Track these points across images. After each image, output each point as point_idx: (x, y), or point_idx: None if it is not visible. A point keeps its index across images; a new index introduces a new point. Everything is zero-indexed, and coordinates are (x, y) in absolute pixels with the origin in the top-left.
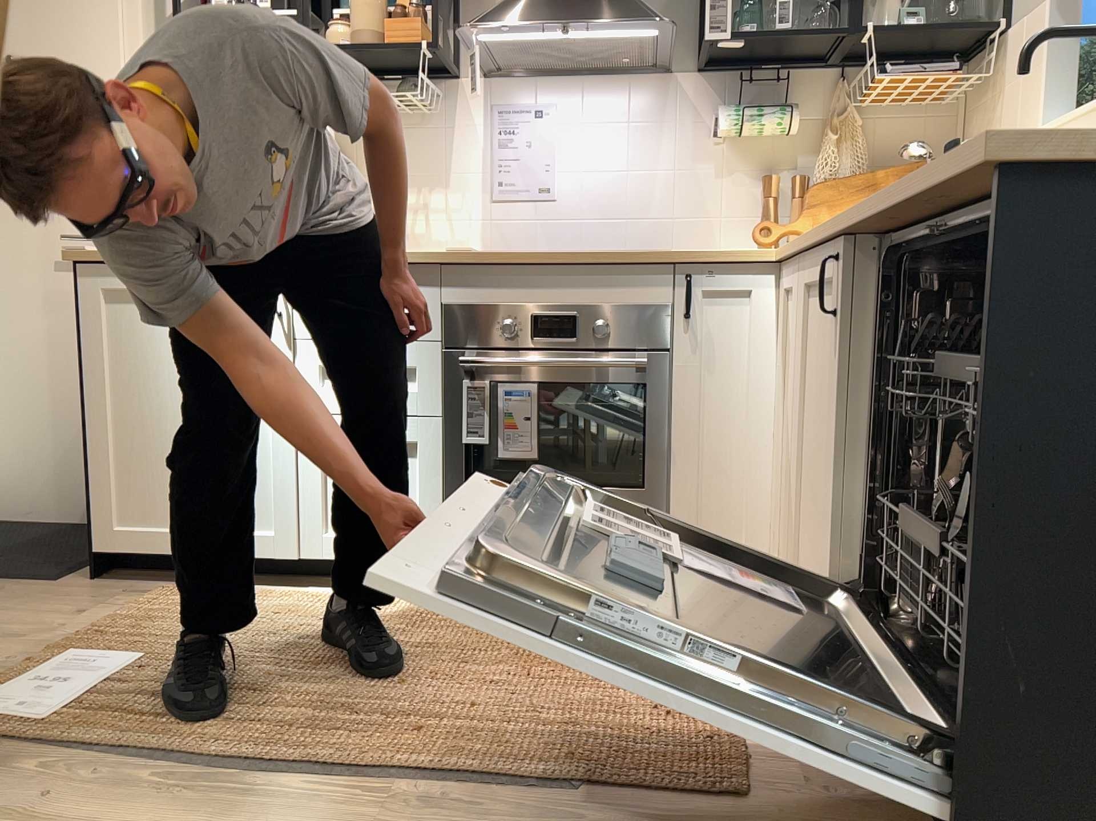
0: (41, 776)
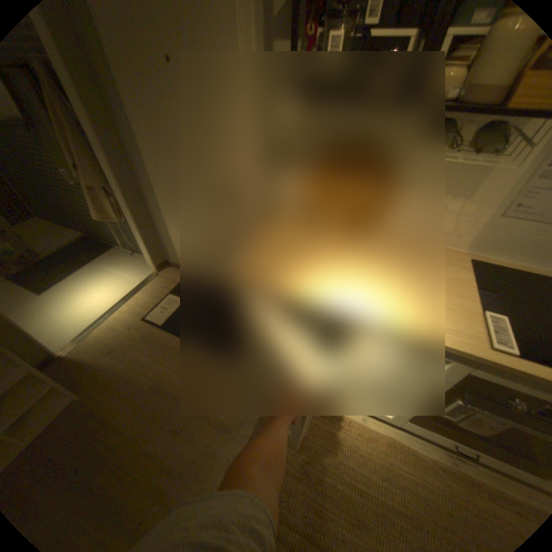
0: None
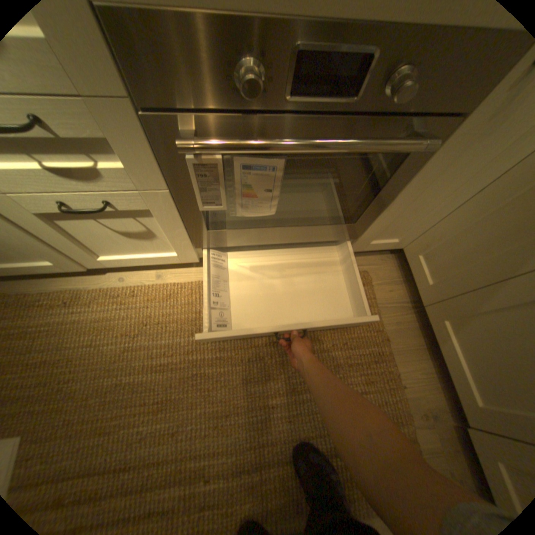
0: None
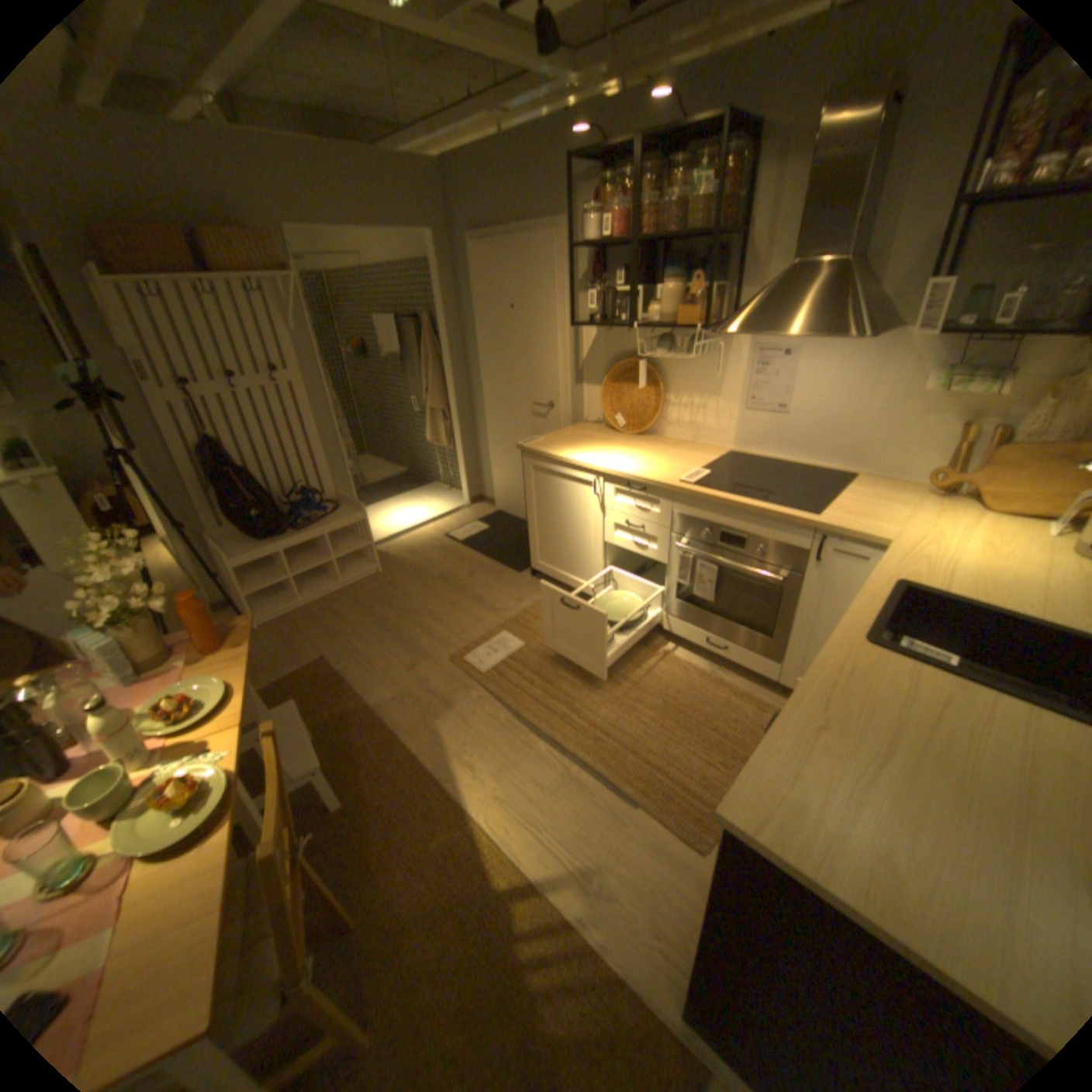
0: (477, 696)
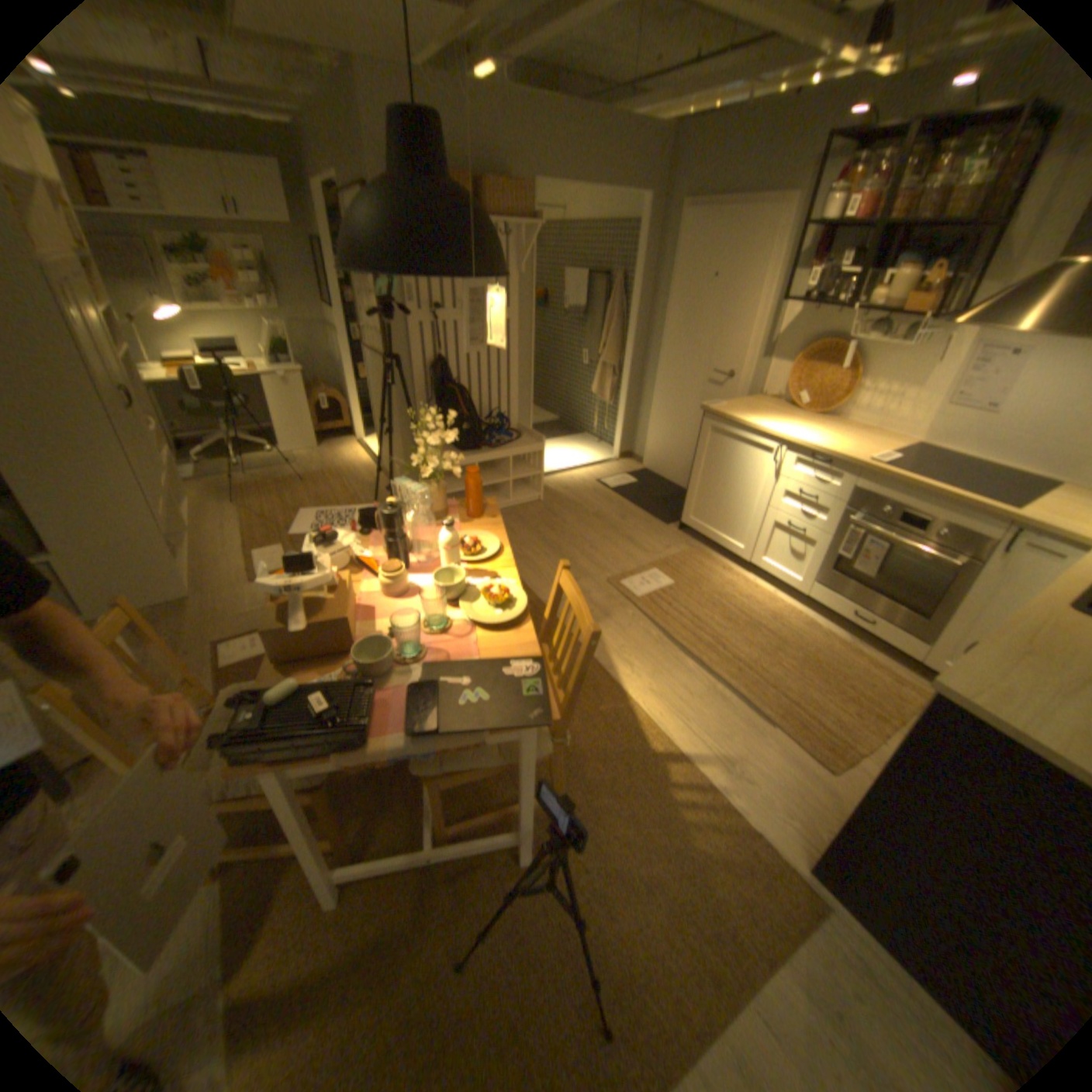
0: (632, 613)
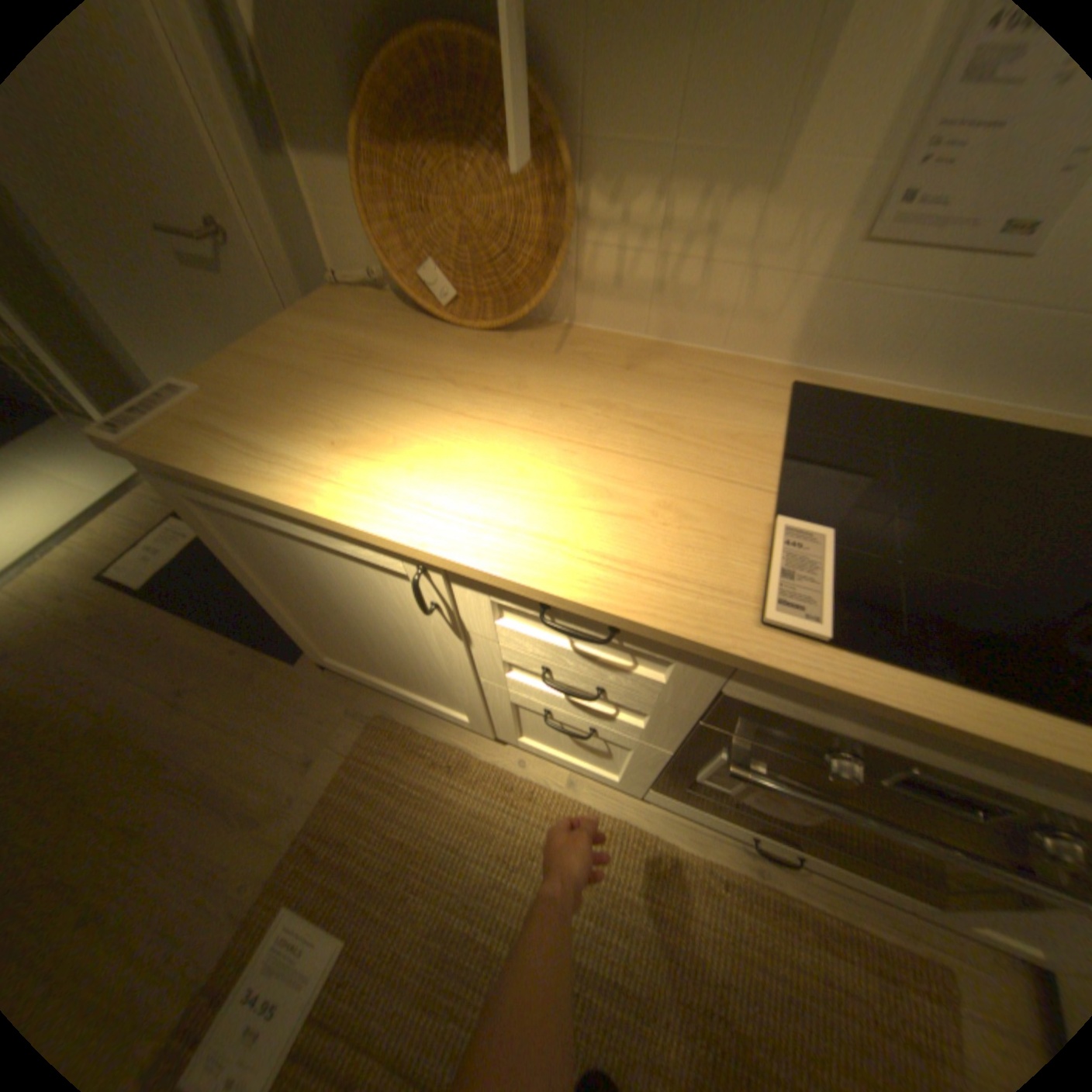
0: None
